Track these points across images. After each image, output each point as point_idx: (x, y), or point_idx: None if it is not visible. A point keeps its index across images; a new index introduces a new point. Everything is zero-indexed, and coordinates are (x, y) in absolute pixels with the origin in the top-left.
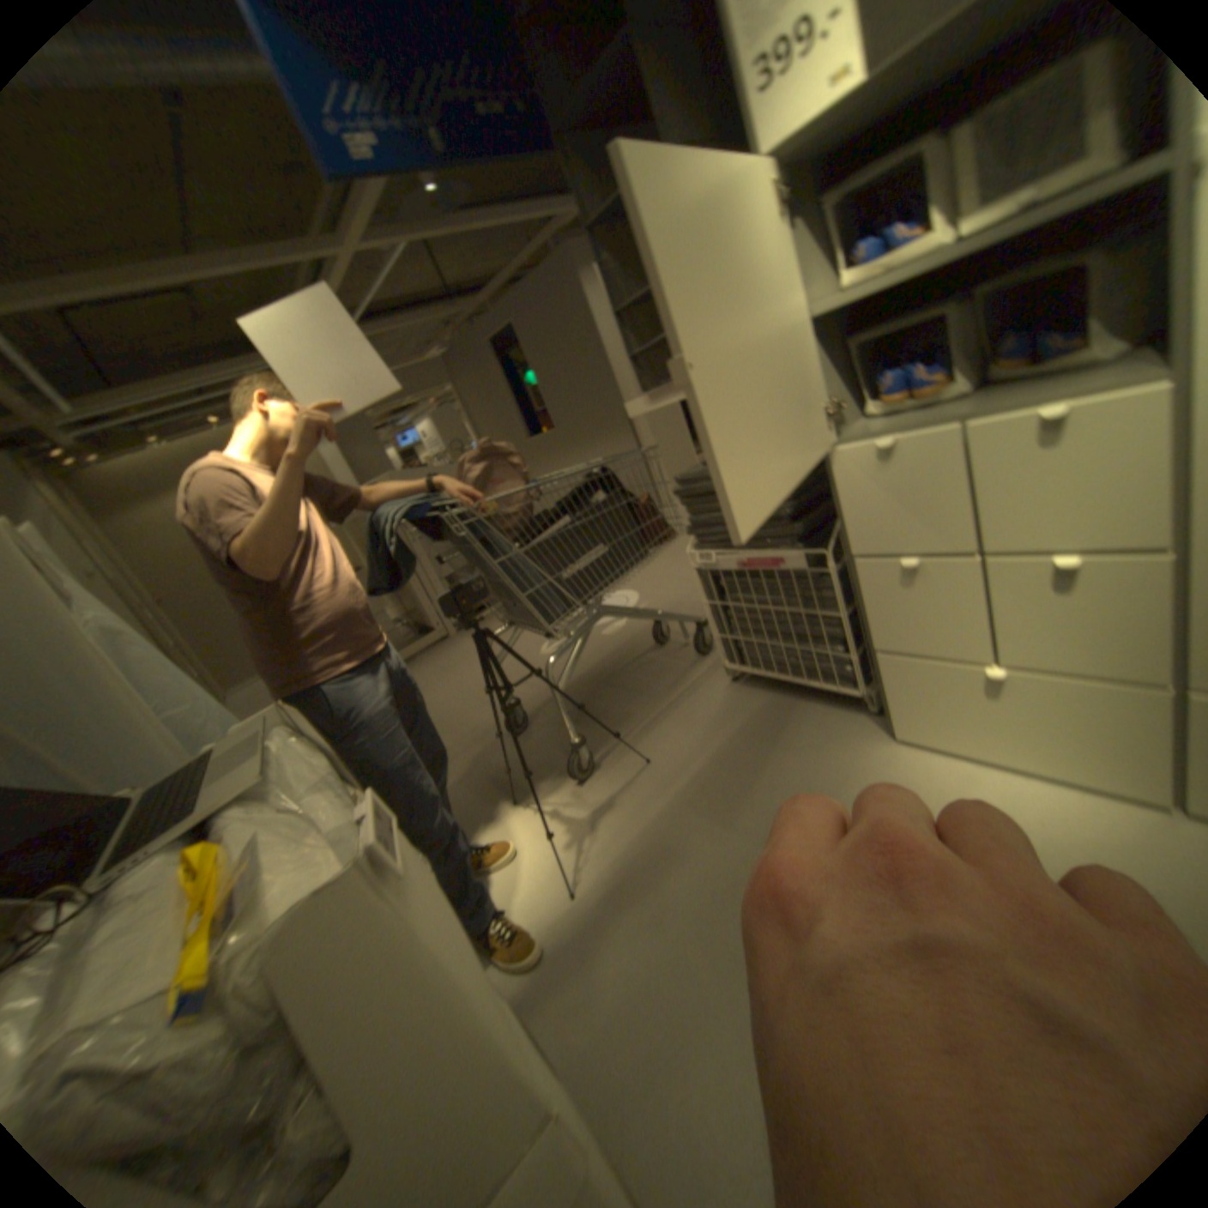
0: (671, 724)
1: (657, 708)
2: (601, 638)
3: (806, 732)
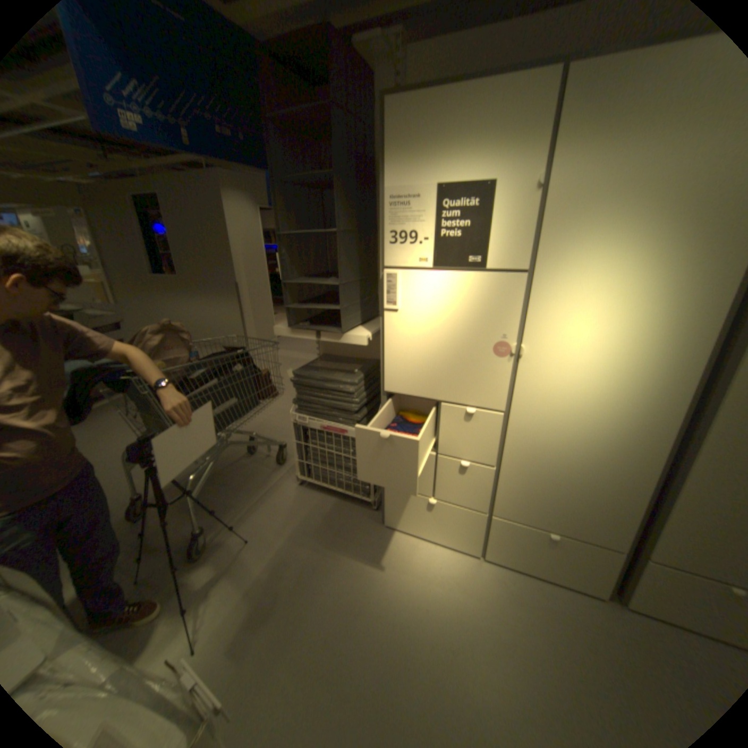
0: (261, 515)
1: (252, 502)
2: None
3: (341, 521)
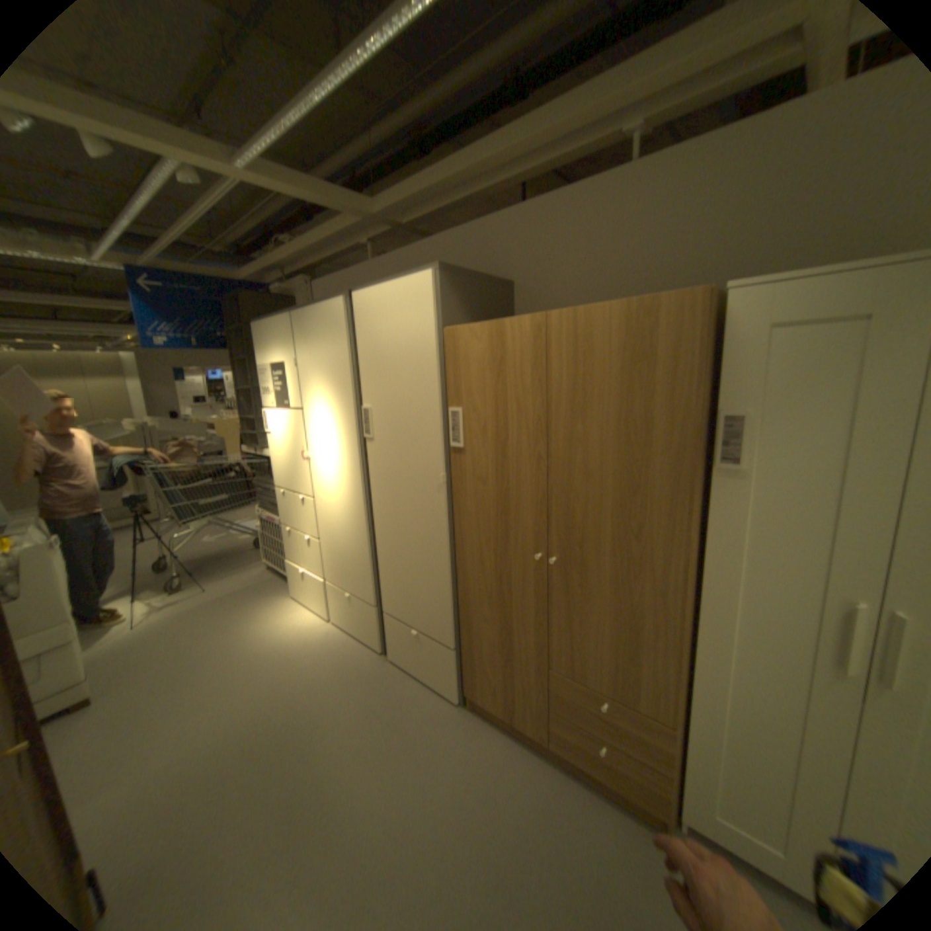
0: (228, 581)
1: (229, 574)
2: (237, 541)
3: (270, 591)
